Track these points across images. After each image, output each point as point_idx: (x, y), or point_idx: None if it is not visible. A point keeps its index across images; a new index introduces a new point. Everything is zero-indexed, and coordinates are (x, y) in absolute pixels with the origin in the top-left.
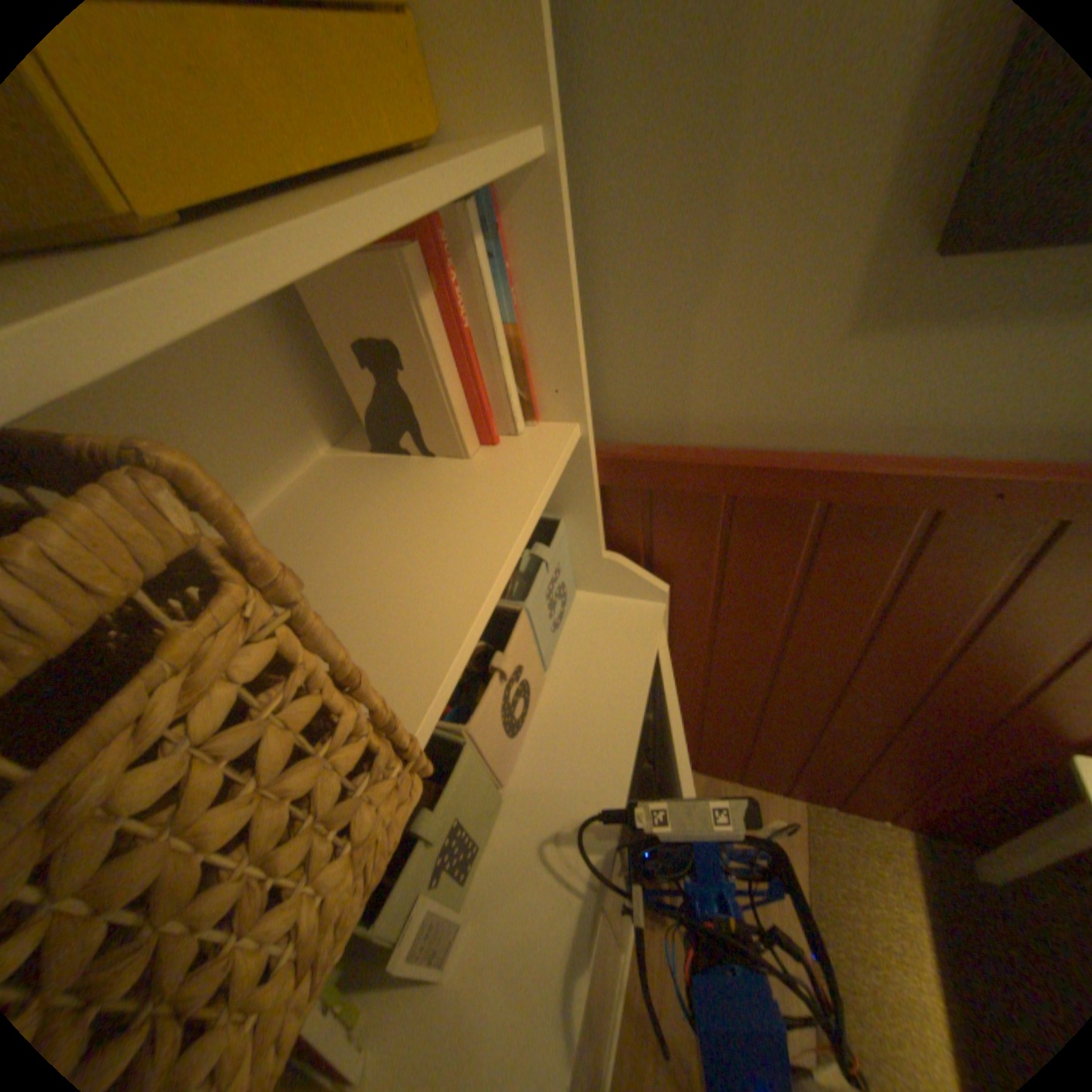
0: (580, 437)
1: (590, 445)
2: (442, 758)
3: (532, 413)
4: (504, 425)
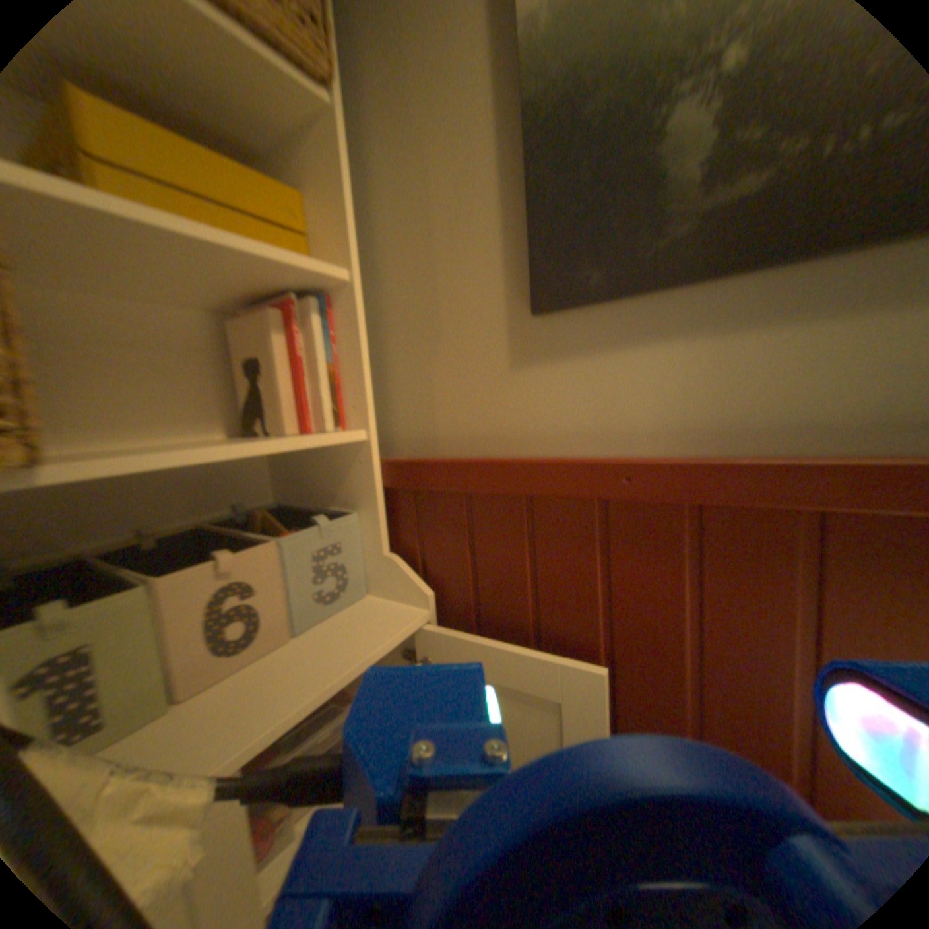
0: (360, 436)
1: (376, 451)
2: (126, 590)
3: (340, 424)
4: (319, 426)
